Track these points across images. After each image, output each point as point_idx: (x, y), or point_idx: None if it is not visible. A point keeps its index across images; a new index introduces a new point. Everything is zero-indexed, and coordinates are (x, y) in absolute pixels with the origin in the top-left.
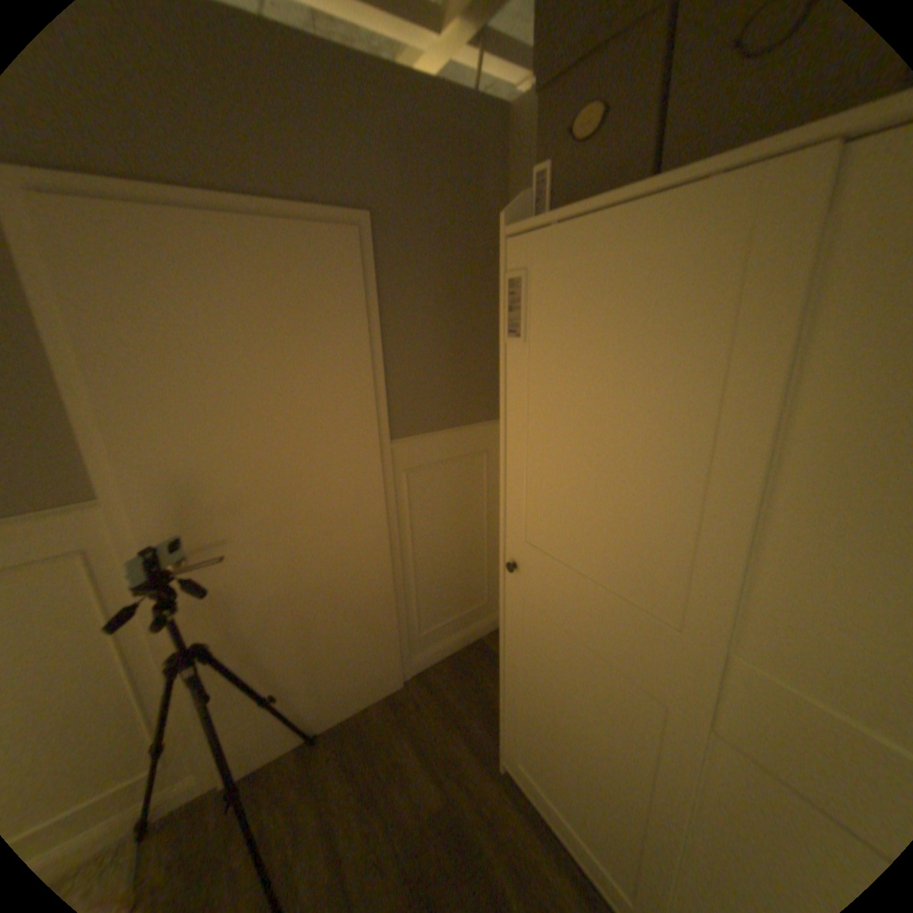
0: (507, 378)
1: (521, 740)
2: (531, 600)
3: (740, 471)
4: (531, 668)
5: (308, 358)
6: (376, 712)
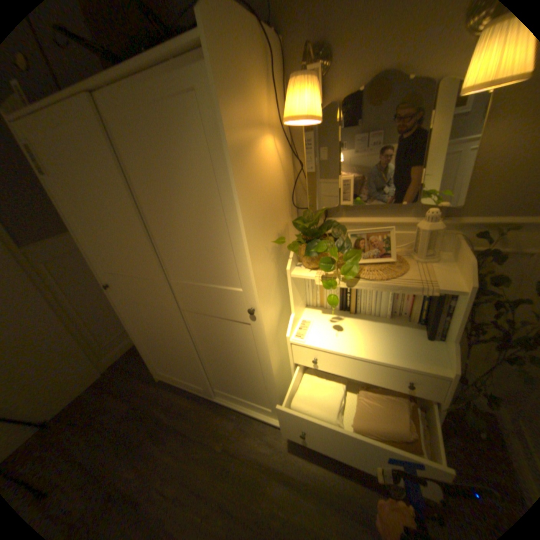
0: (51, 196)
1: (152, 361)
2: (119, 298)
3: (130, 214)
4: (136, 328)
5: None
6: (84, 394)
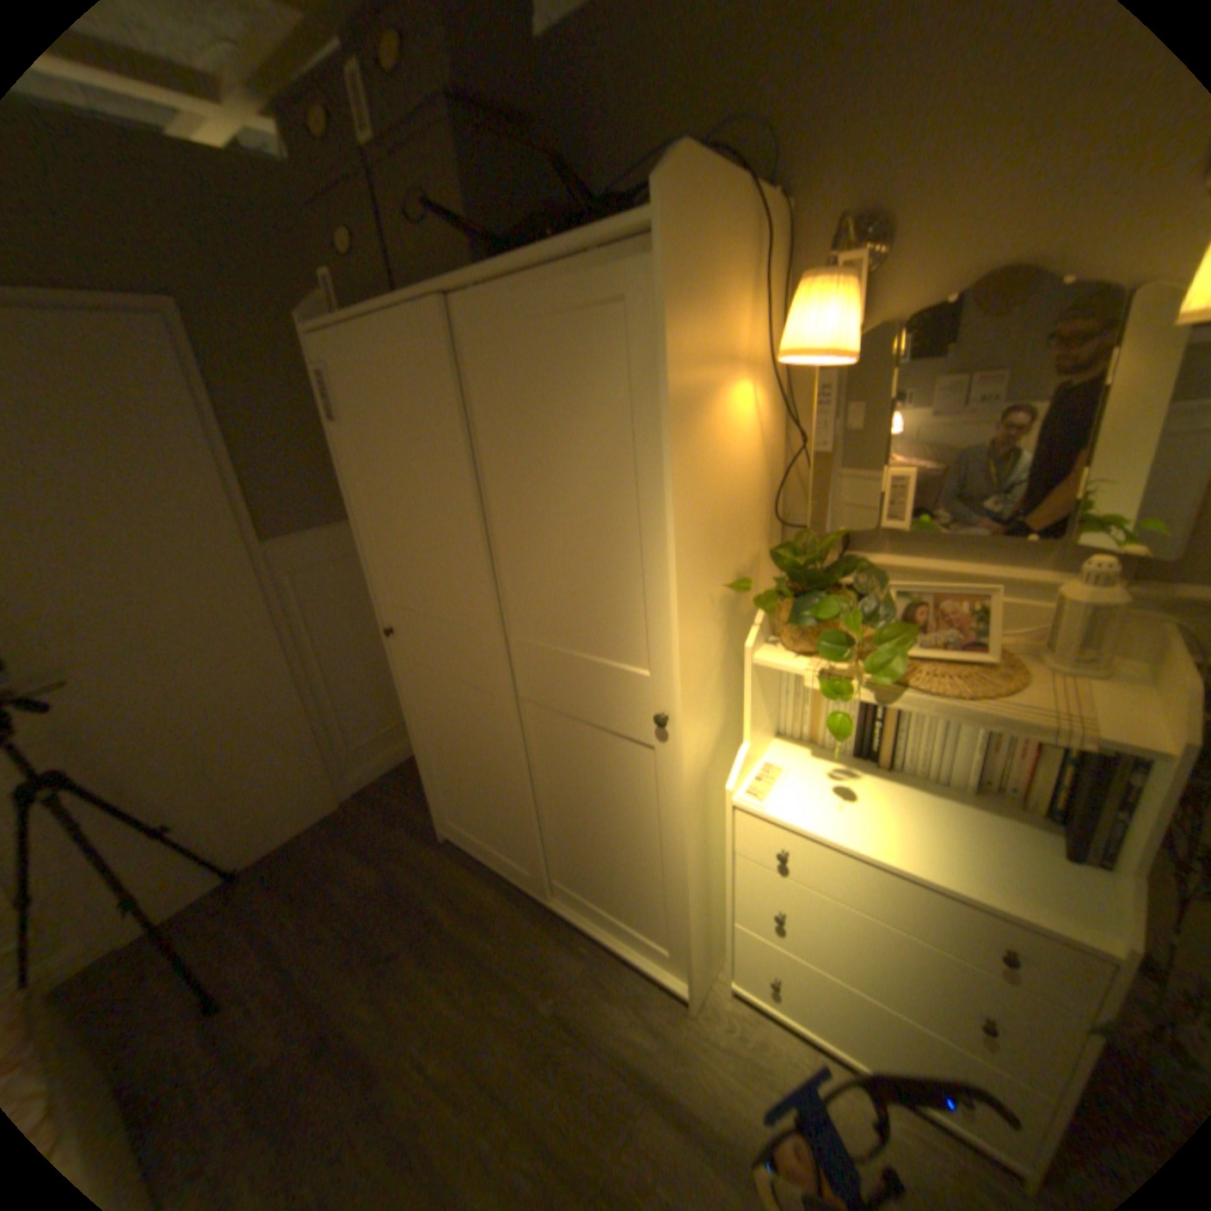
0: (337, 460)
1: (441, 797)
2: (408, 658)
3: (465, 504)
4: (427, 722)
5: (126, 460)
6: (306, 836)
